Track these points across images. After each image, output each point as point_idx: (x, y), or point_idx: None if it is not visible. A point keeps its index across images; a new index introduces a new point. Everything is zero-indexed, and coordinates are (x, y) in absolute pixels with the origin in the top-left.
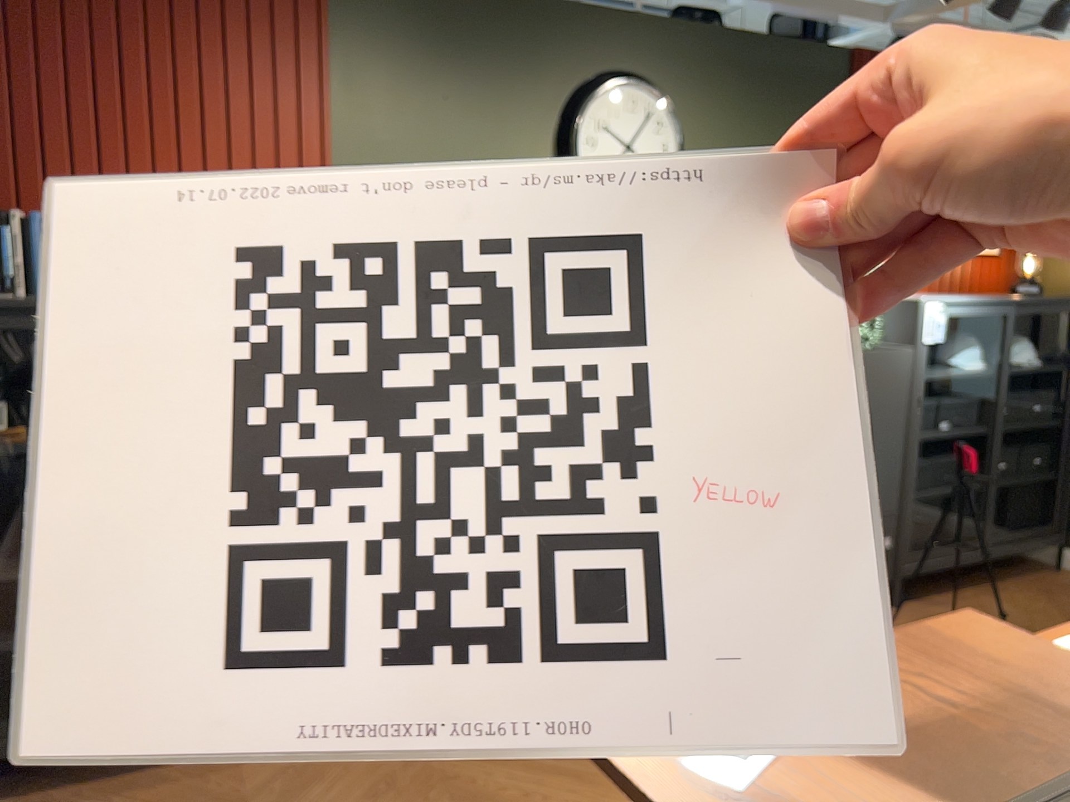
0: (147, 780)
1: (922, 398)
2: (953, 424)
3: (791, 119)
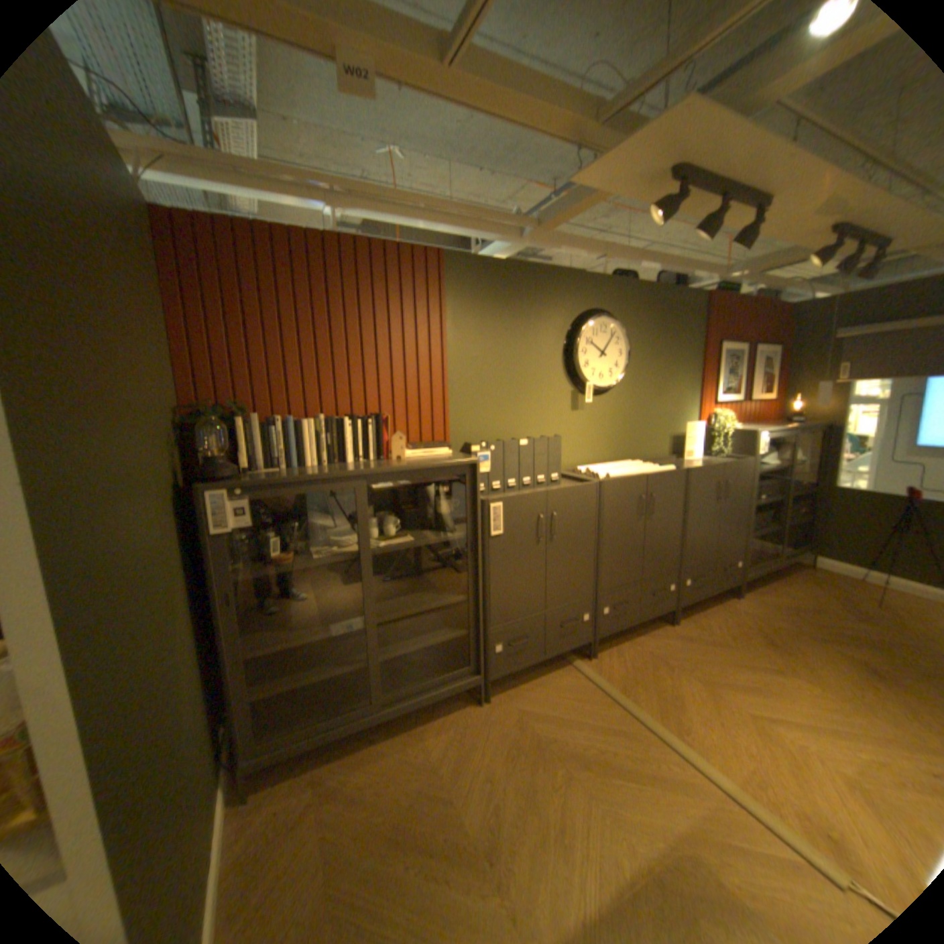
0: (373, 756)
1: (757, 485)
2: (767, 496)
3: (679, 332)
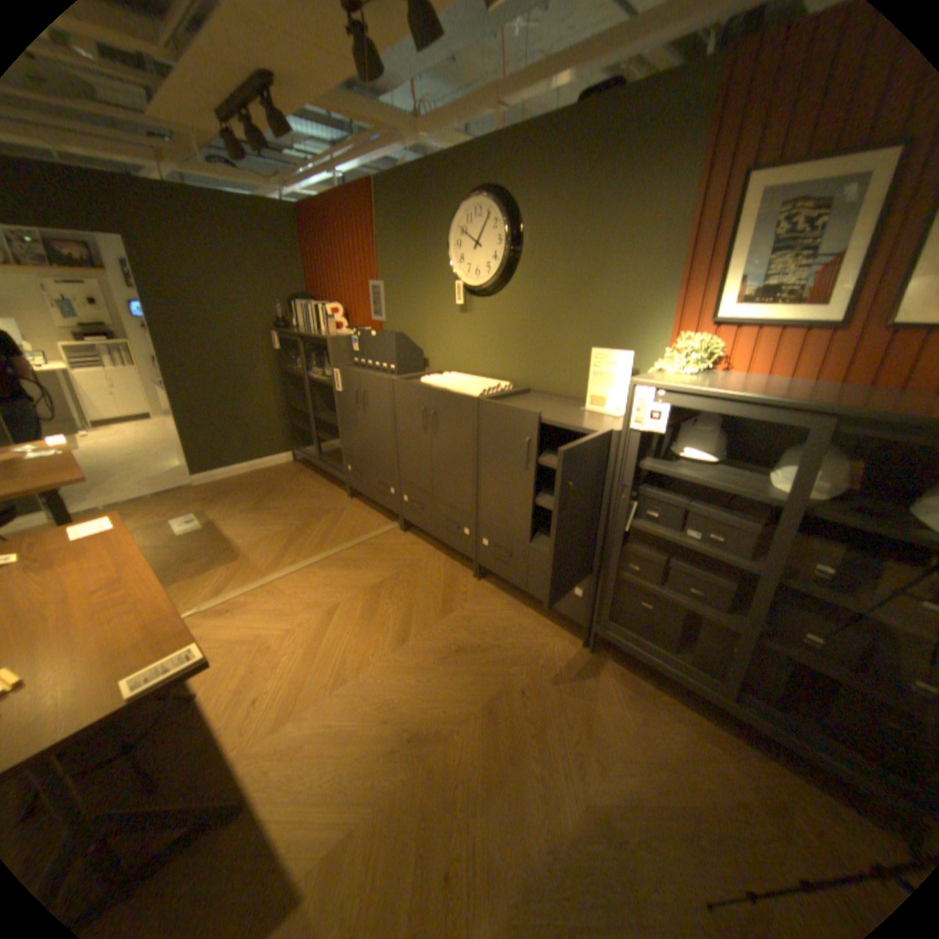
0: (315, 478)
1: (626, 484)
2: (705, 537)
3: (626, 179)
